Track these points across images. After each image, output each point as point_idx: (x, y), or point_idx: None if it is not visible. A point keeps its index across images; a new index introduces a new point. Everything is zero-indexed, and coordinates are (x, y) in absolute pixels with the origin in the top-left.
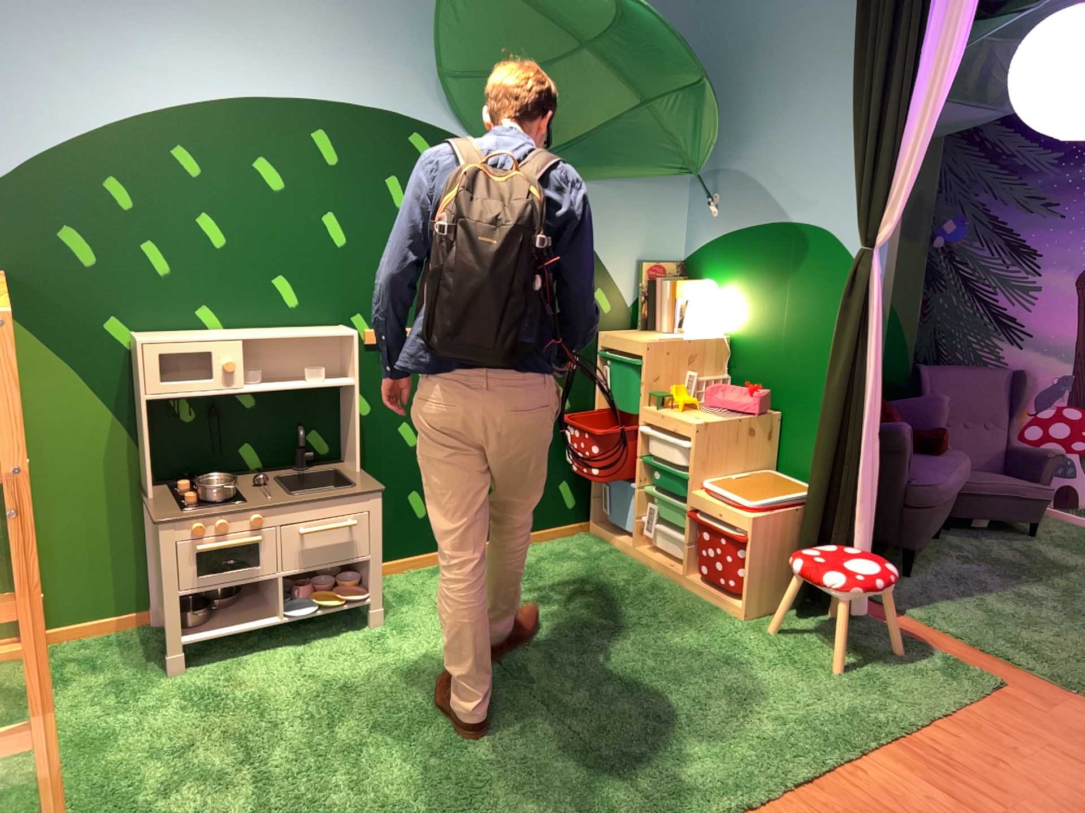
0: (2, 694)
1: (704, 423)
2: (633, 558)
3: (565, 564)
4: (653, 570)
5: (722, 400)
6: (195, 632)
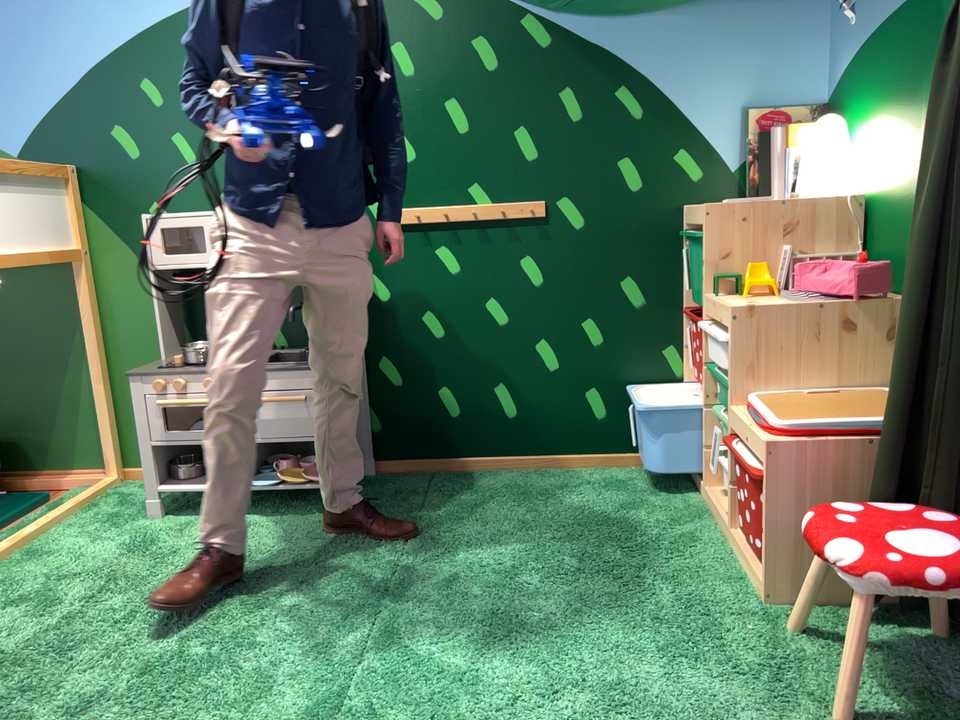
0: (42, 510)
1: (755, 307)
2: (703, 502)
3: (607, 496)
4: (712, 522)
5: (818, 281)
6: (164, 487)
